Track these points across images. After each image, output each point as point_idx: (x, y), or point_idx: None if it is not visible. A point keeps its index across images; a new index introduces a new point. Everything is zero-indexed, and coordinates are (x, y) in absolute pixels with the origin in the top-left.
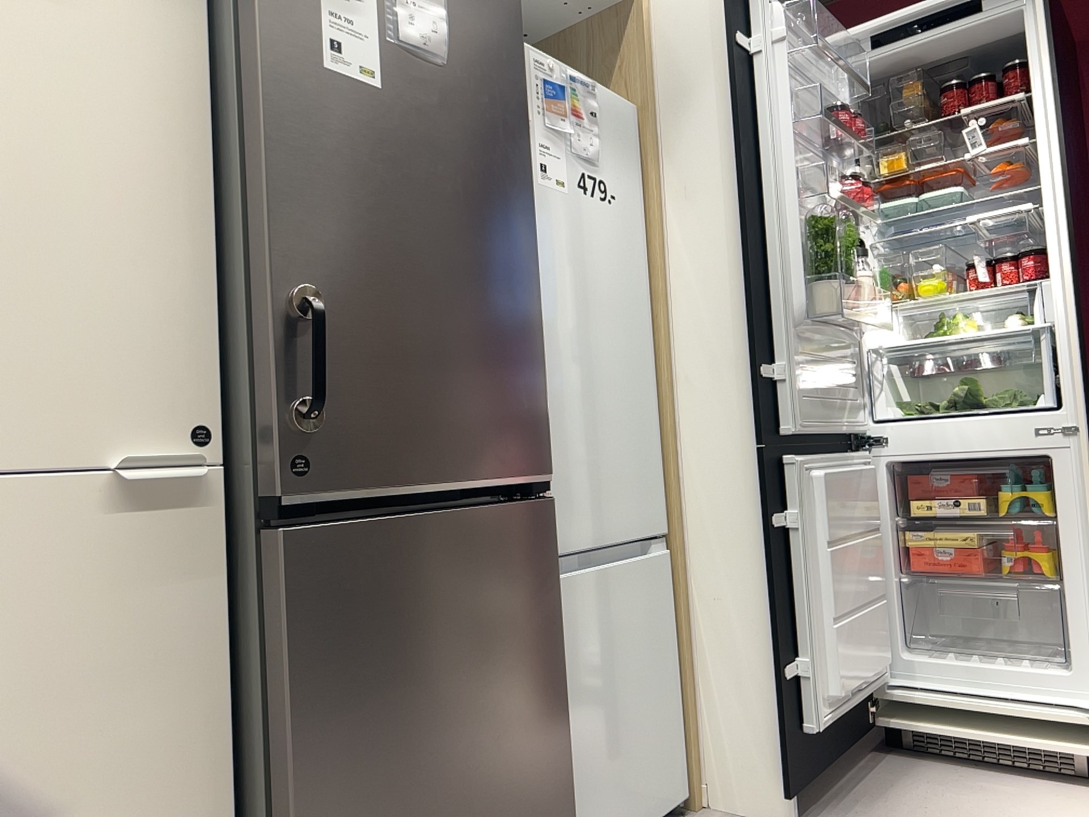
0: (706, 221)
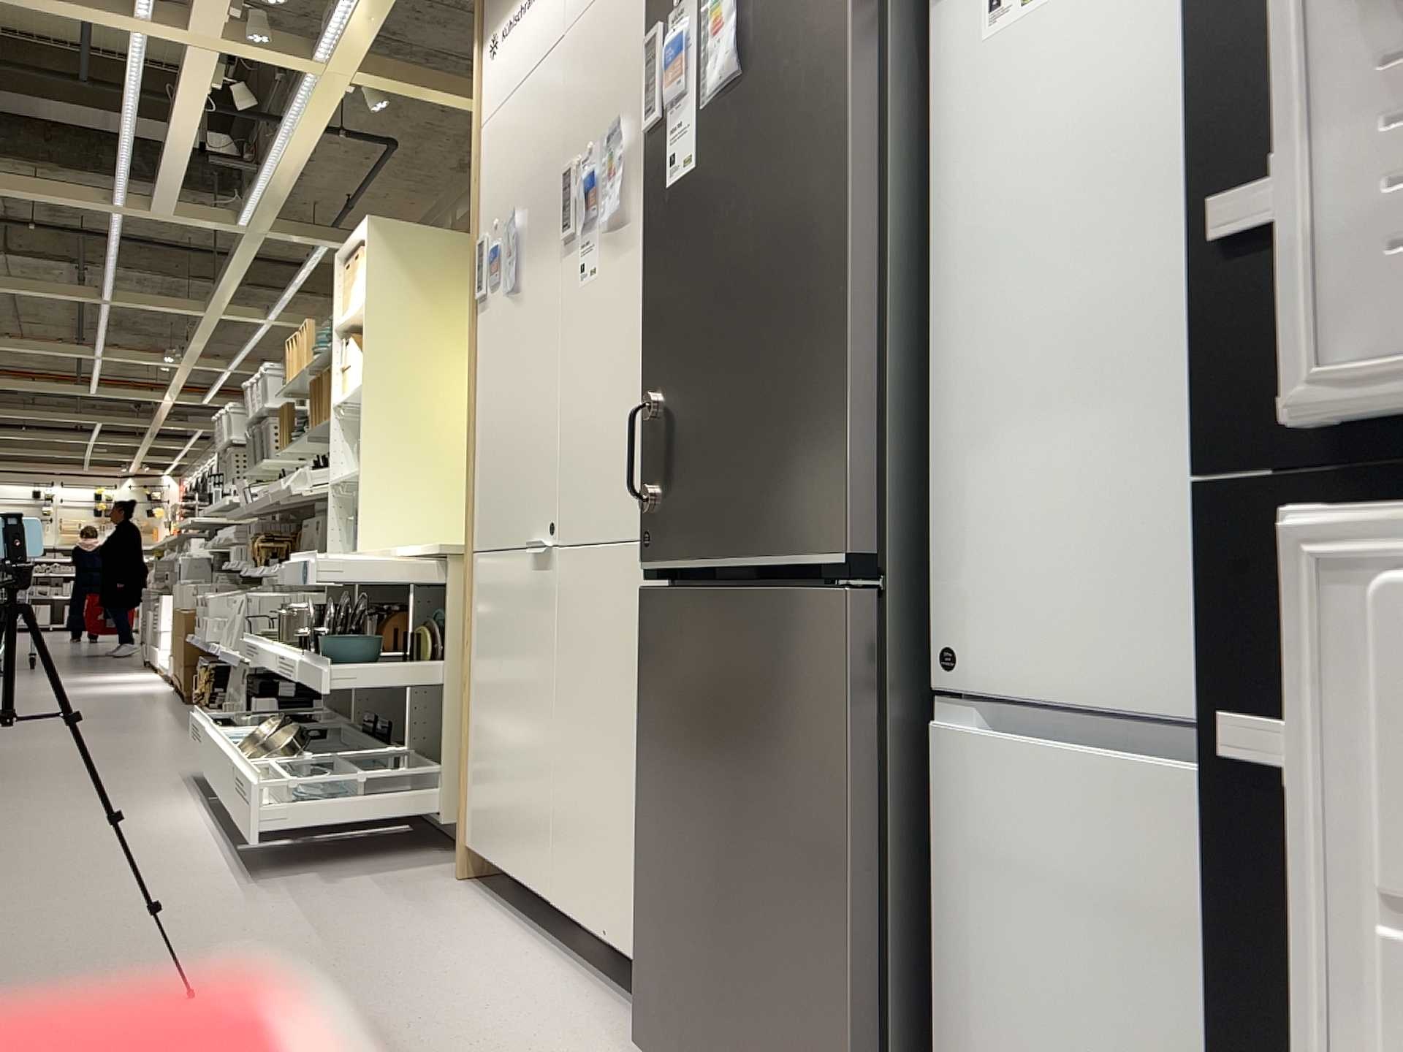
0: None
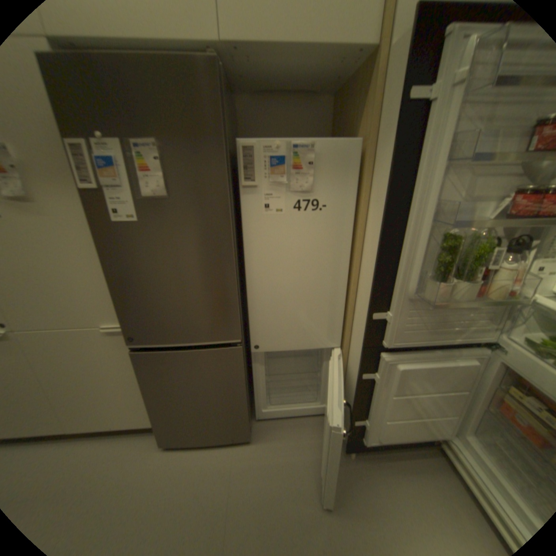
0: (379, 221)
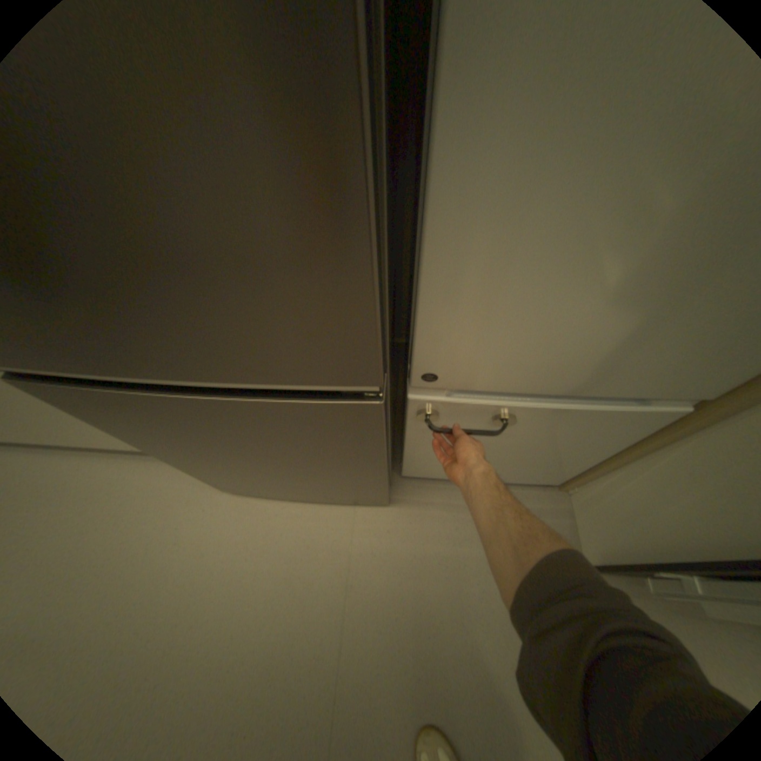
0: None
